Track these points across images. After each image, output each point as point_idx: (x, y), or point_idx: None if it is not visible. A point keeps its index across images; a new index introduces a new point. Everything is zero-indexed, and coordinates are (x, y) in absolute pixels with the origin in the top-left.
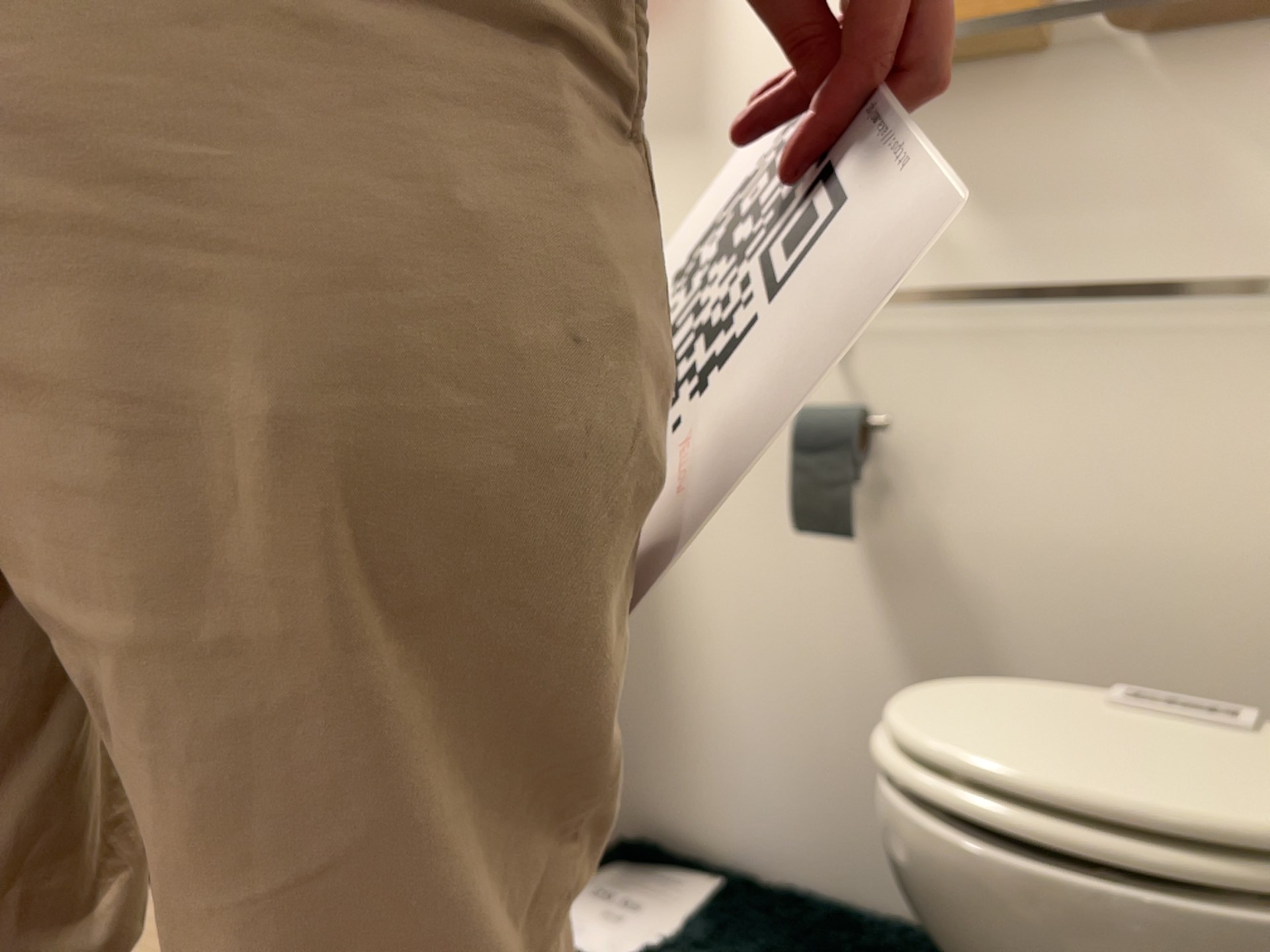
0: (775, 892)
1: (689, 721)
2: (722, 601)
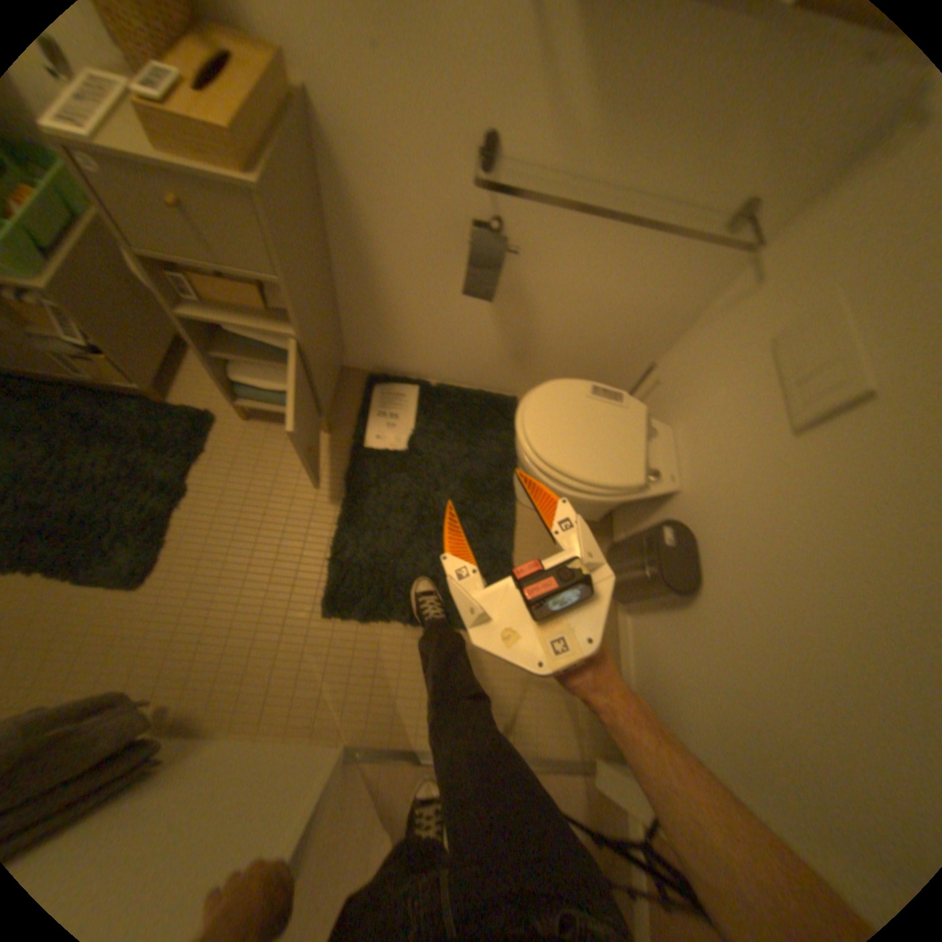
0: (440, 390)
1: (398, 336)
2: (414, 296)
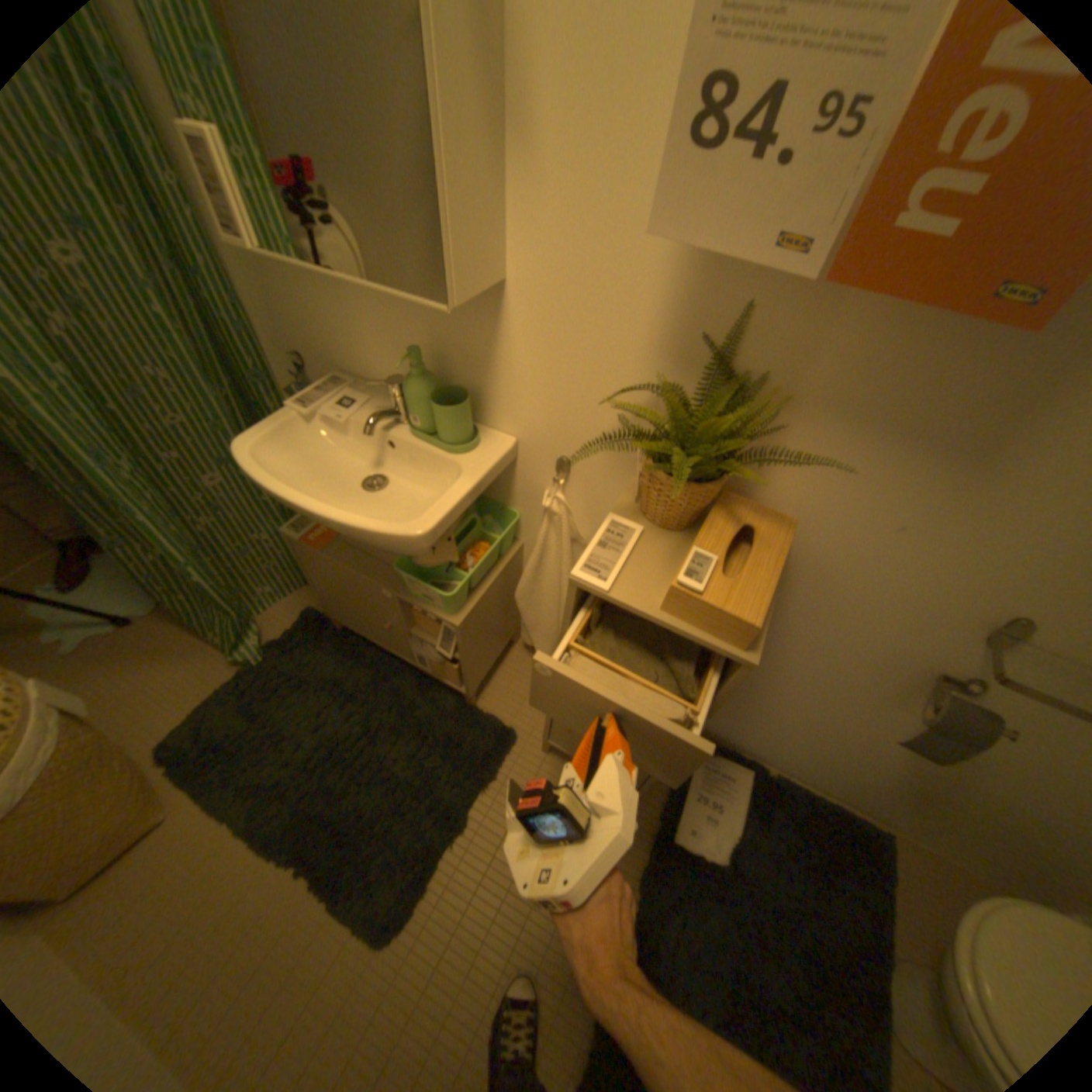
0: (783, 787)
1: (753, 716)
2: (802, 696)
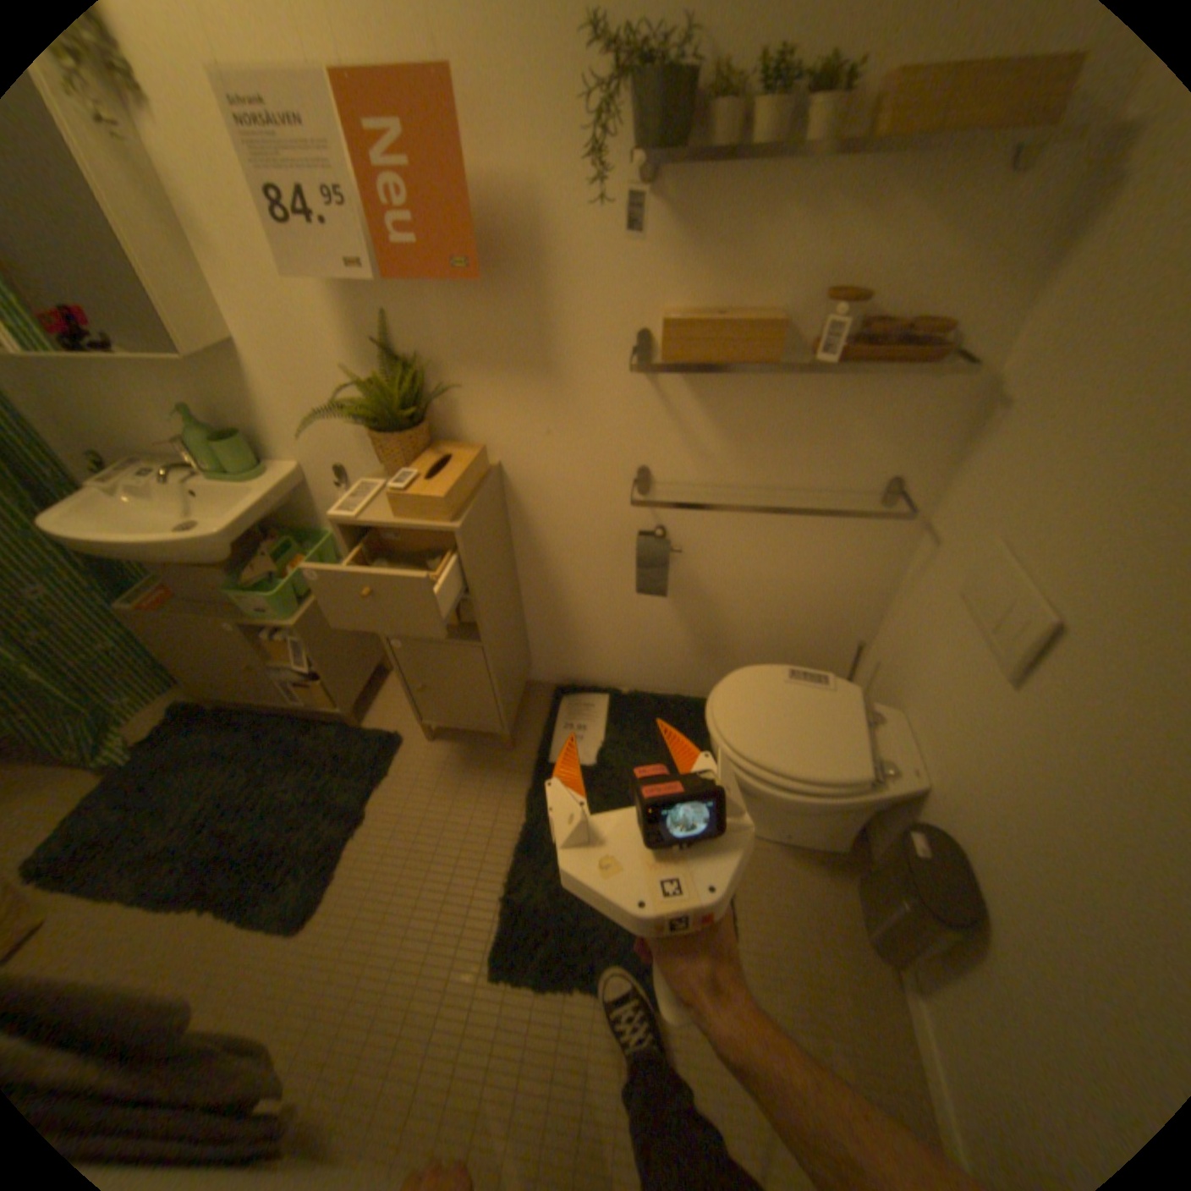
0: (631, 698)
1: (582, 644)
2: (593, 603)
